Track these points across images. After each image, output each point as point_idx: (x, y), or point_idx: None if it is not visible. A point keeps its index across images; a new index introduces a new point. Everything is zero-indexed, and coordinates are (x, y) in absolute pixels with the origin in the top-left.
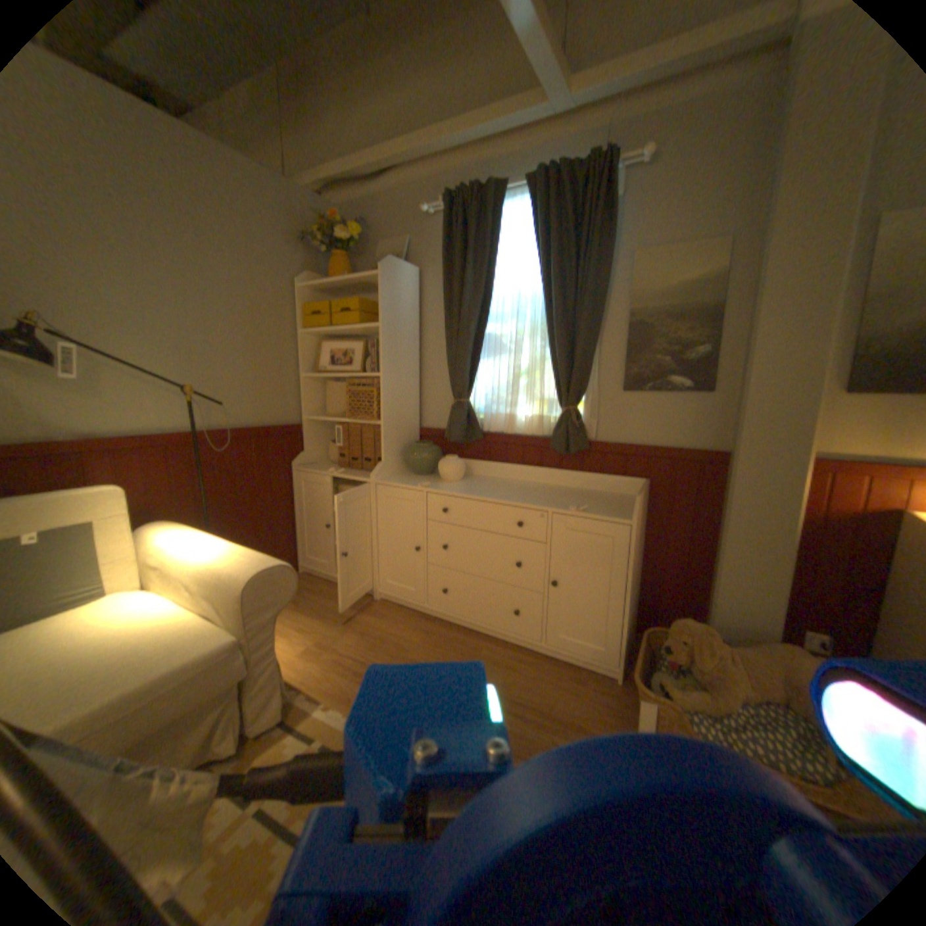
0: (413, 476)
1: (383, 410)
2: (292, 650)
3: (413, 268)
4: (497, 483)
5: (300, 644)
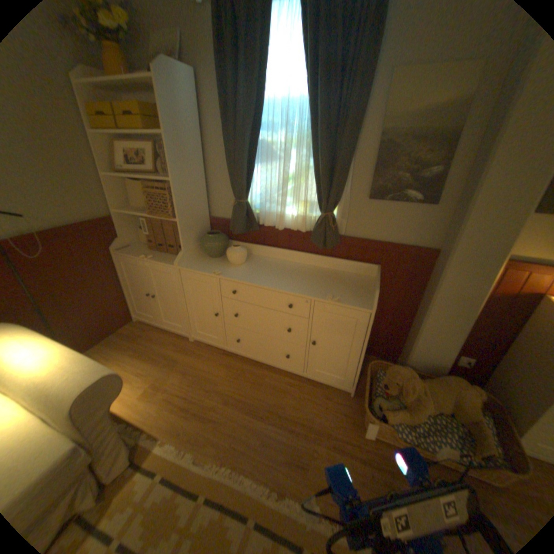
0: (208, 260)
1: (177, 210)
2: (134, 393)
3: (188, 69)
4: (272, 265)
5: (139, 387)
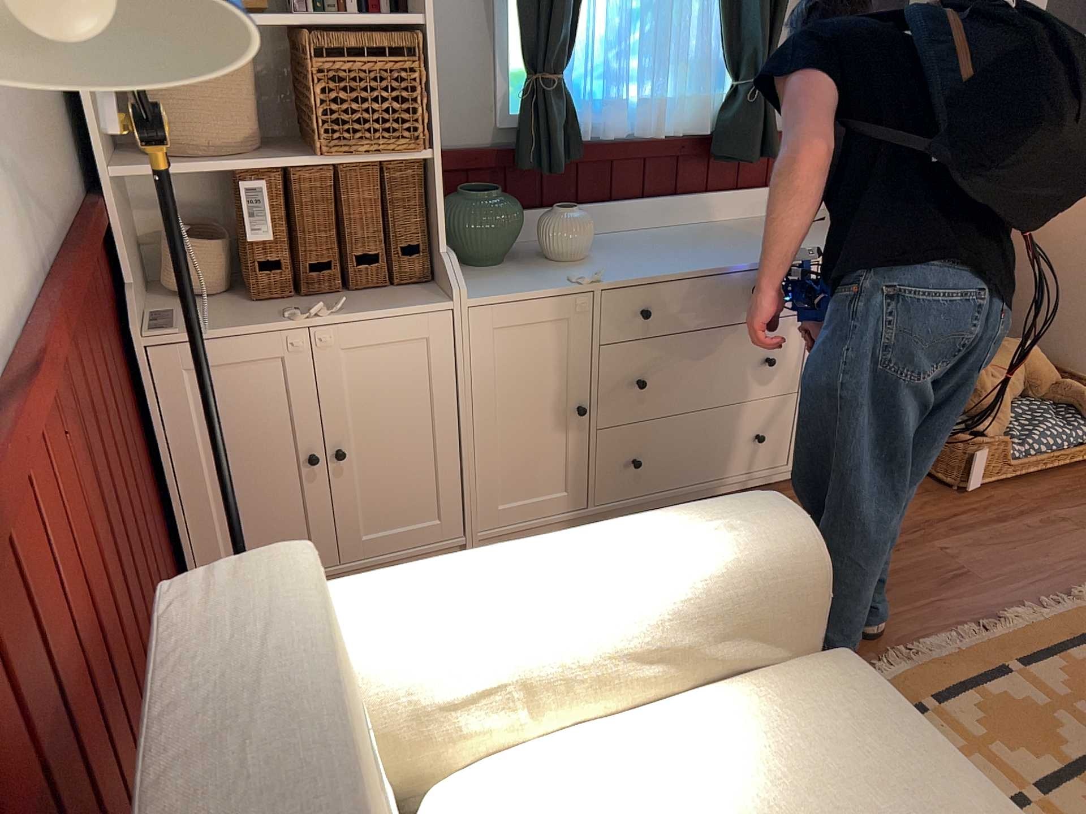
0: (491, 271)
1: (434, 120)
2: None
3: None
4: (639, 241)
5: None
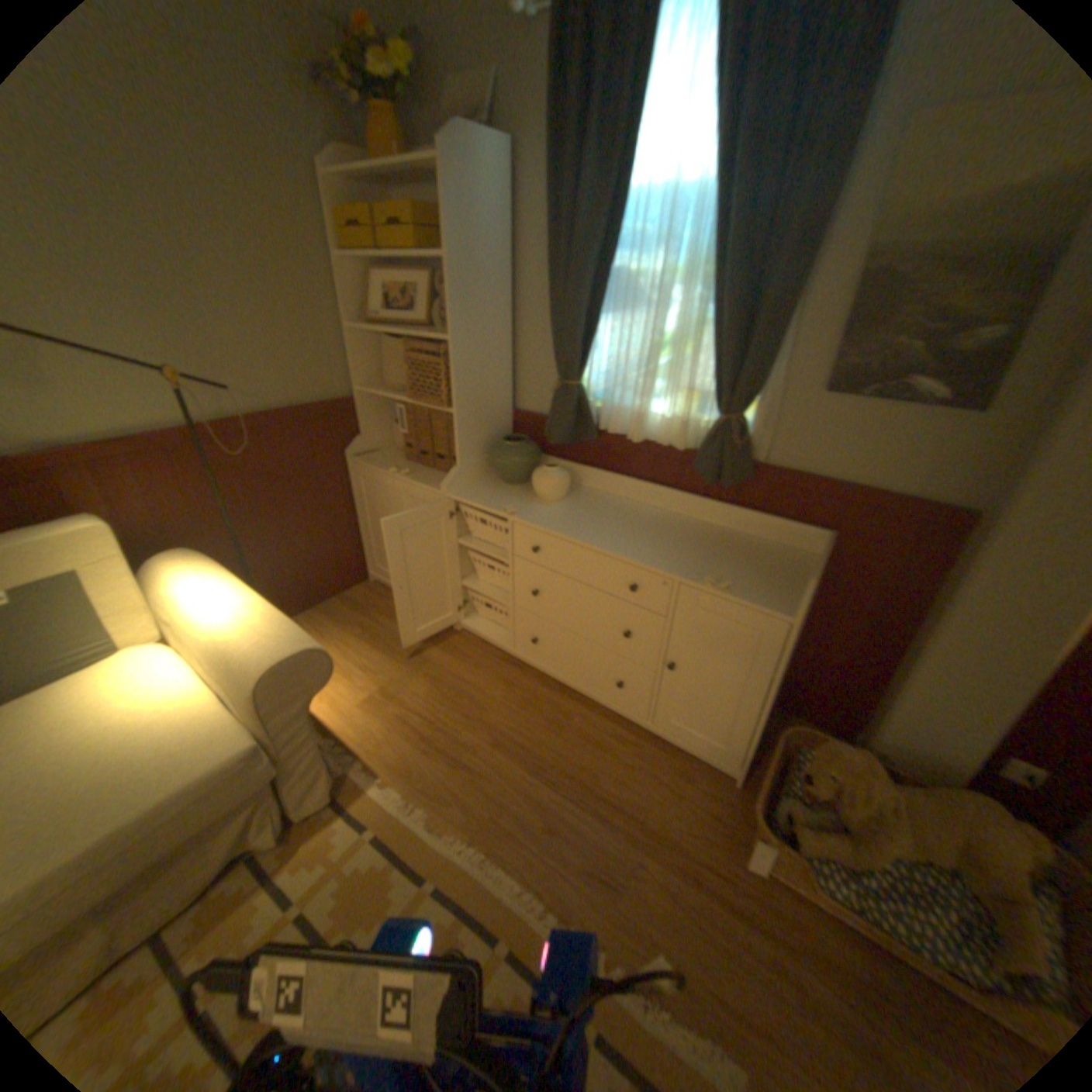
0: (501, 487)
1: (456, 393)
2: (353, 697)
3: (502, 139)
4: (614, 509)
5: (363, 690)
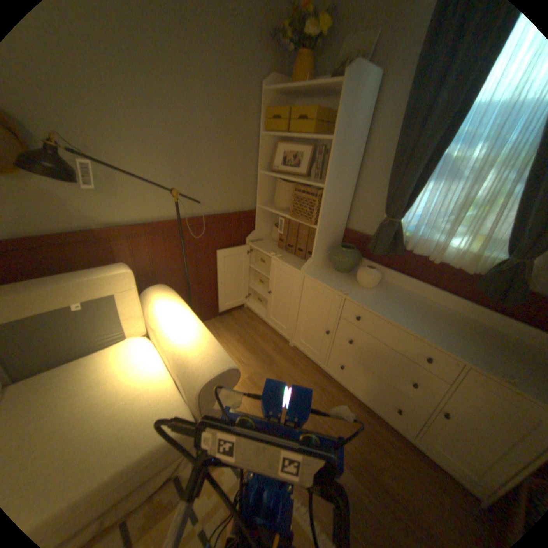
0: (334, 273)
1: (321, 217)
2: None
3: (378, 71)
4: (408, 299)
5: None
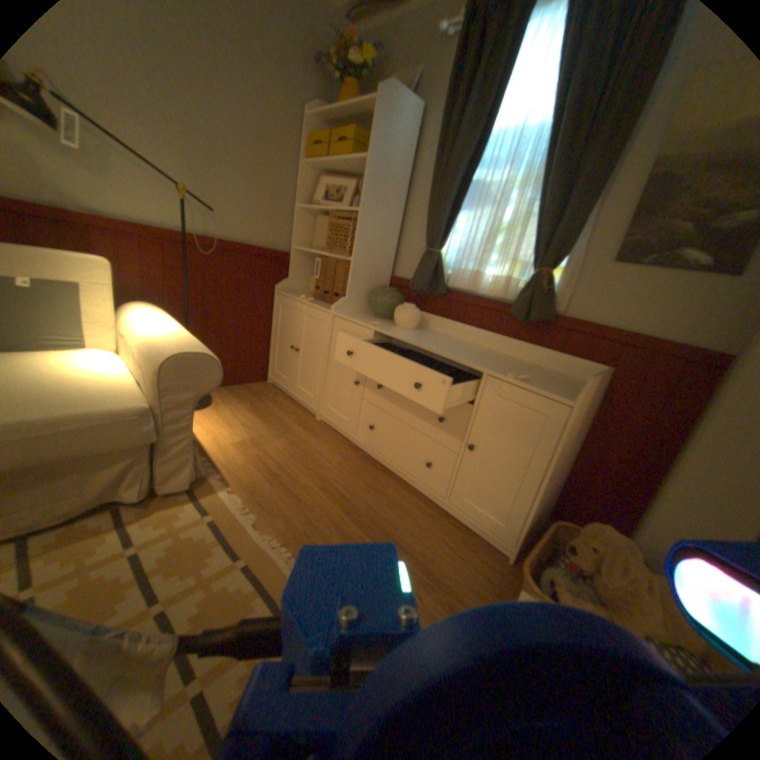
0: (371, 318)
1: (356, 246)
2: (231, 439)
3: (419, 101)
4: (448, 340)
5: (239, 437)
